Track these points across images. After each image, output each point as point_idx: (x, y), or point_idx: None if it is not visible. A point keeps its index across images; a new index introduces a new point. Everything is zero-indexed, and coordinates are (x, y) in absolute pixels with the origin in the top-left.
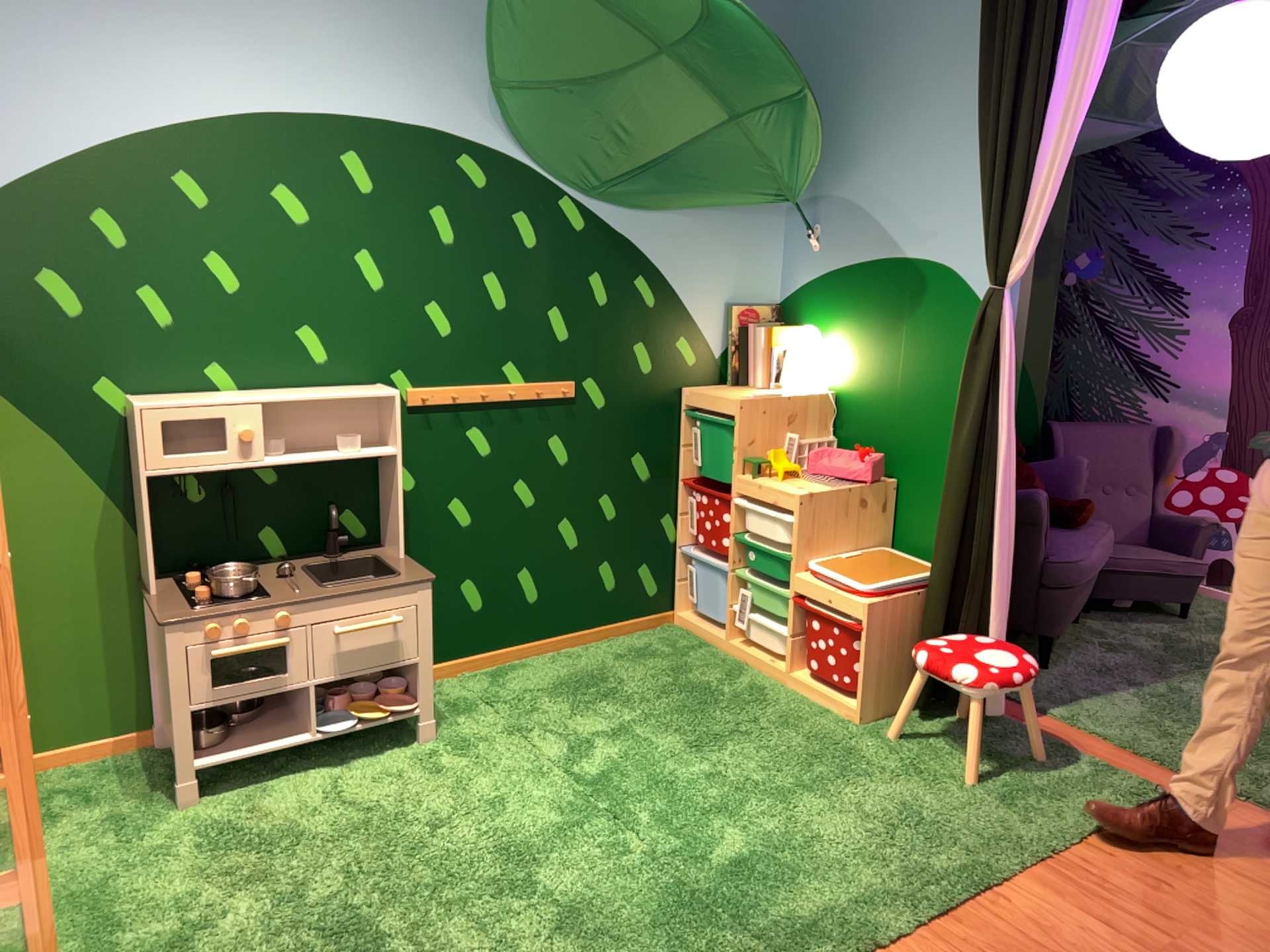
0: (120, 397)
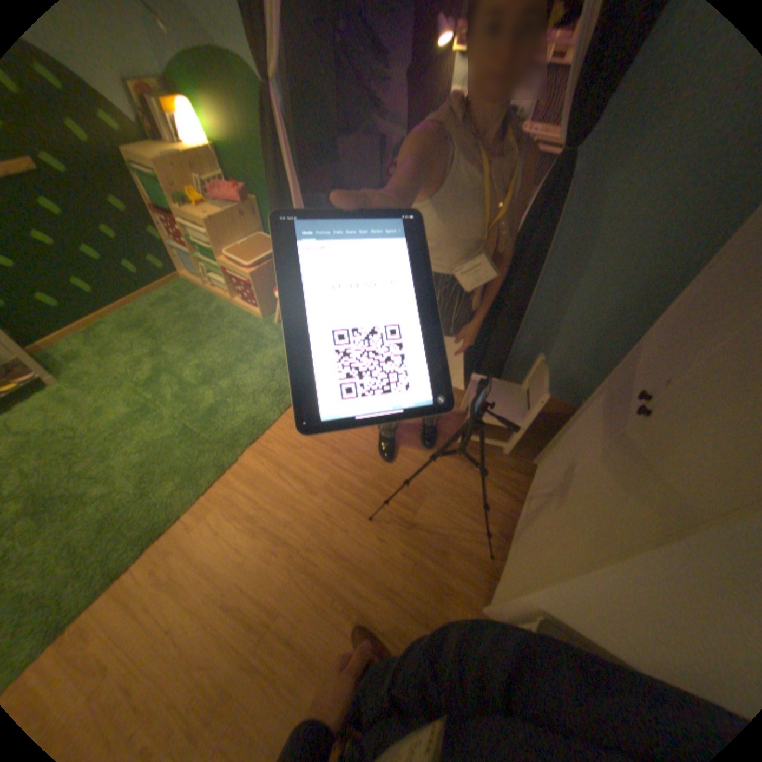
0: None
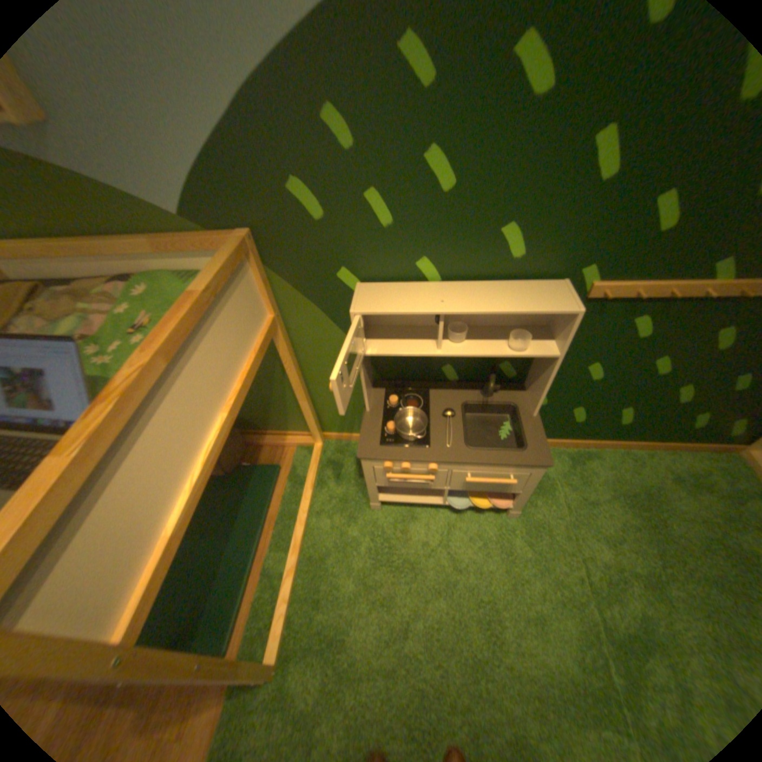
0: (353, 282)
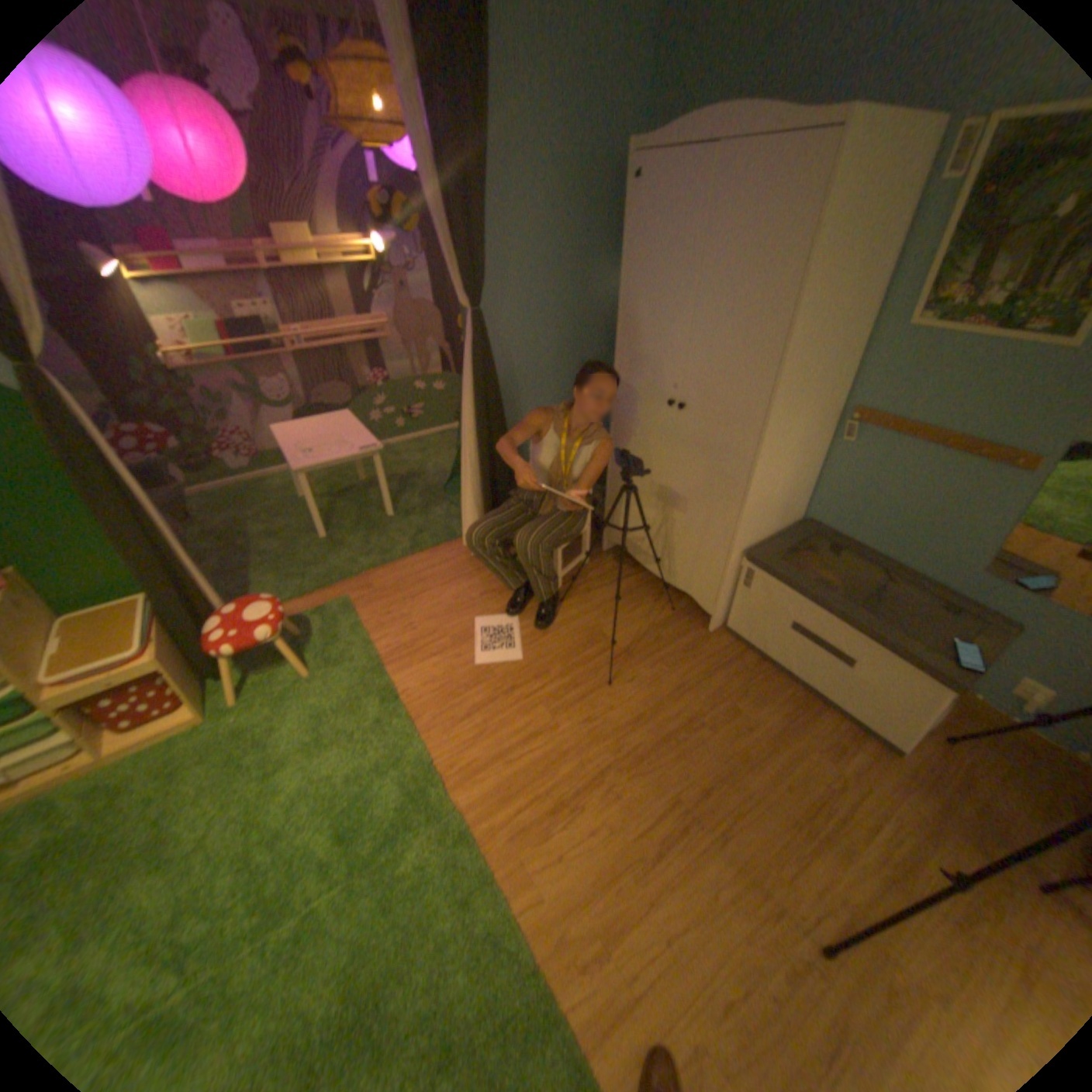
0: None
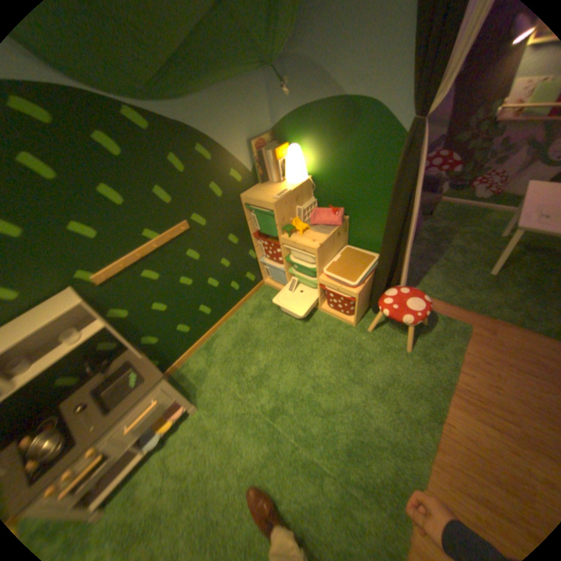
0: None
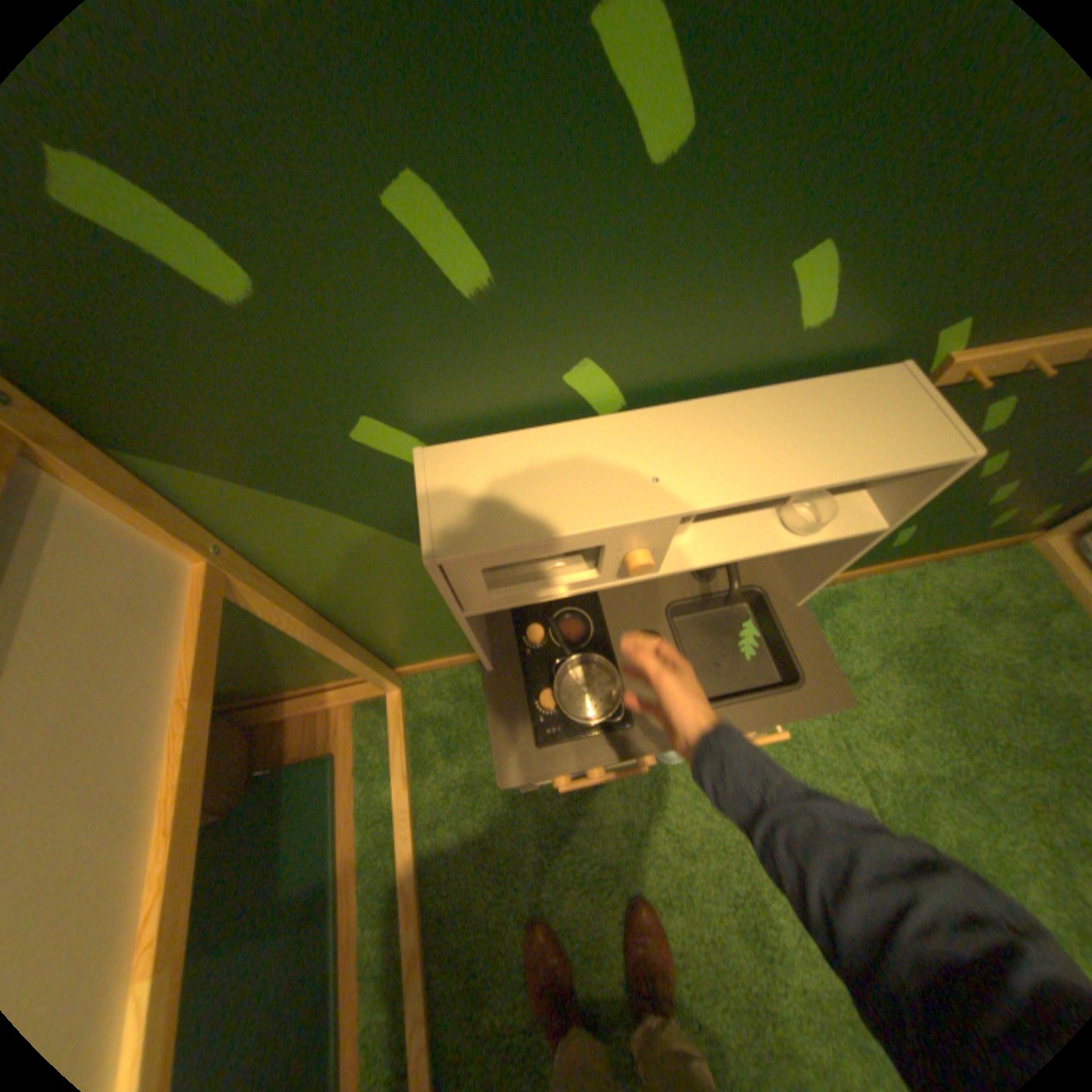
0: (403, 442)
